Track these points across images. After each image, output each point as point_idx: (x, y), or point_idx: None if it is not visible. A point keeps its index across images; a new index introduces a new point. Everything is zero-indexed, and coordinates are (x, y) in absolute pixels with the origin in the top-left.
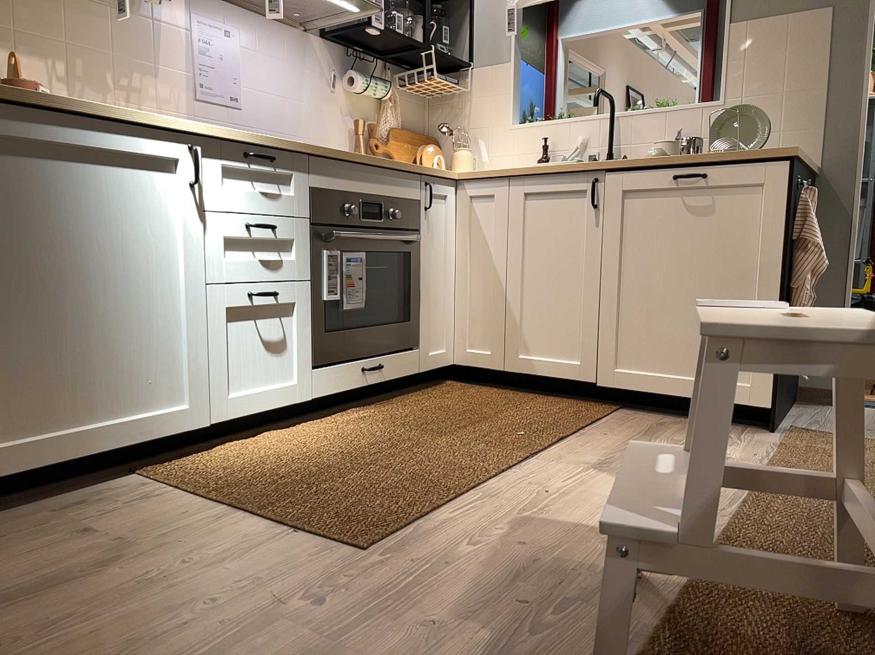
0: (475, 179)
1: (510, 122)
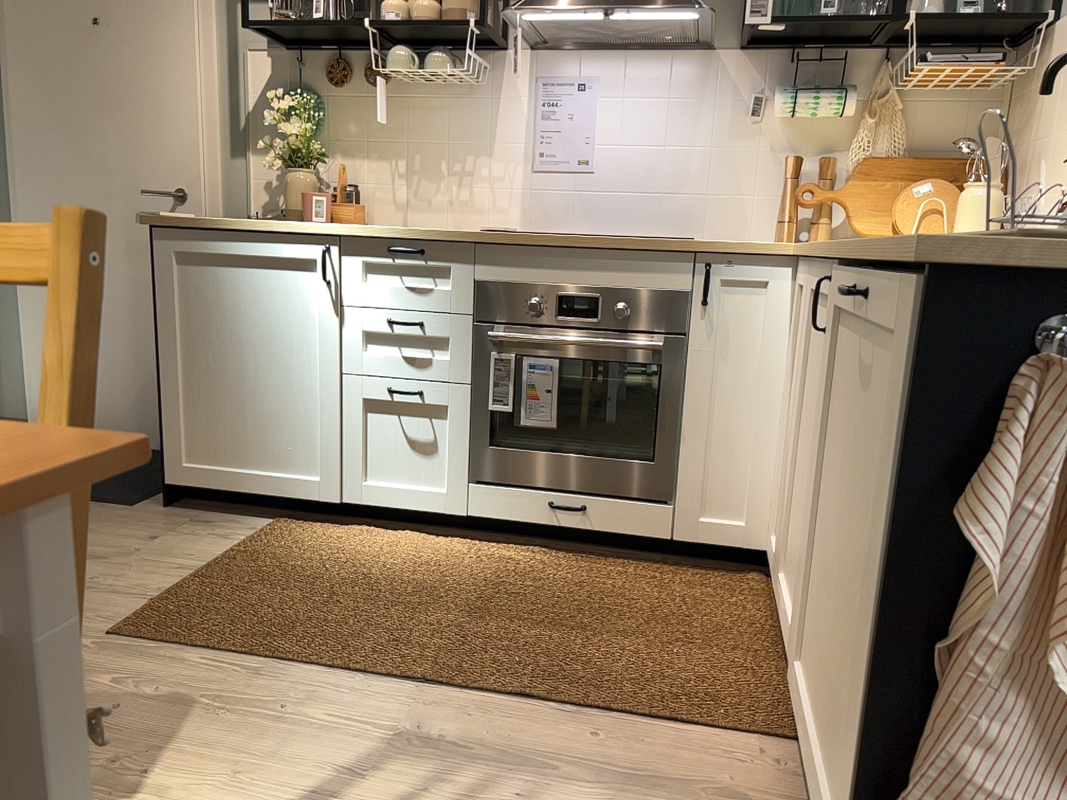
0: (802, 260)
1: None
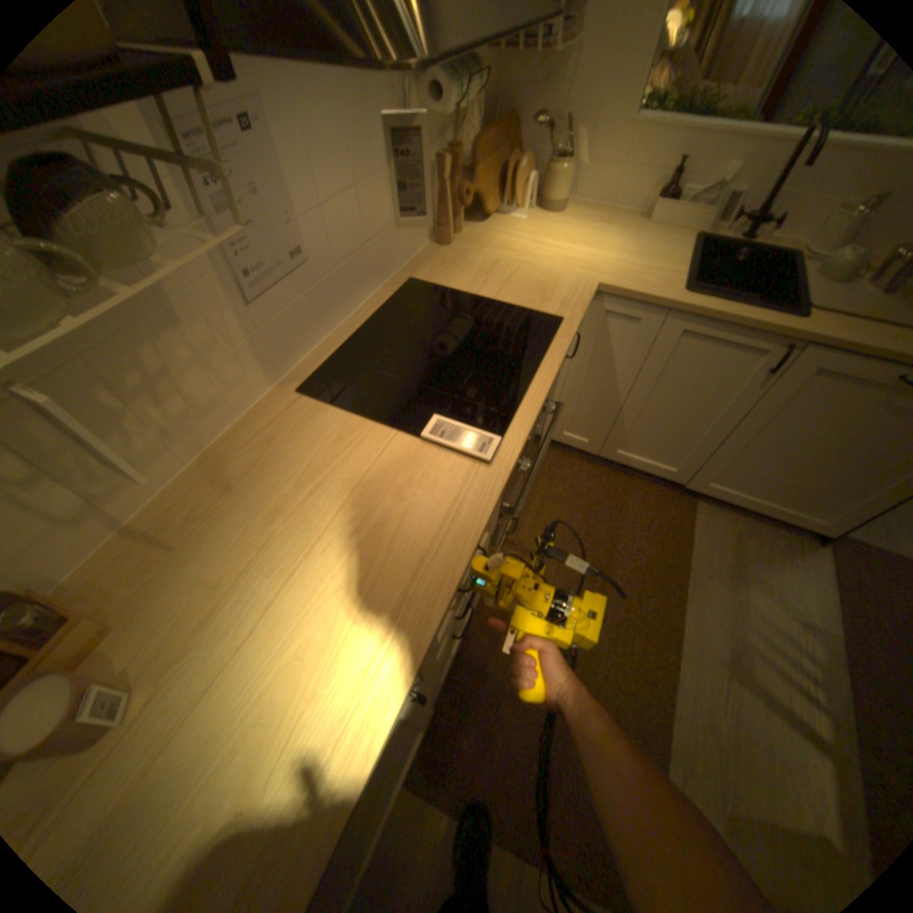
0: (616, 296)
1: (630, 107)
